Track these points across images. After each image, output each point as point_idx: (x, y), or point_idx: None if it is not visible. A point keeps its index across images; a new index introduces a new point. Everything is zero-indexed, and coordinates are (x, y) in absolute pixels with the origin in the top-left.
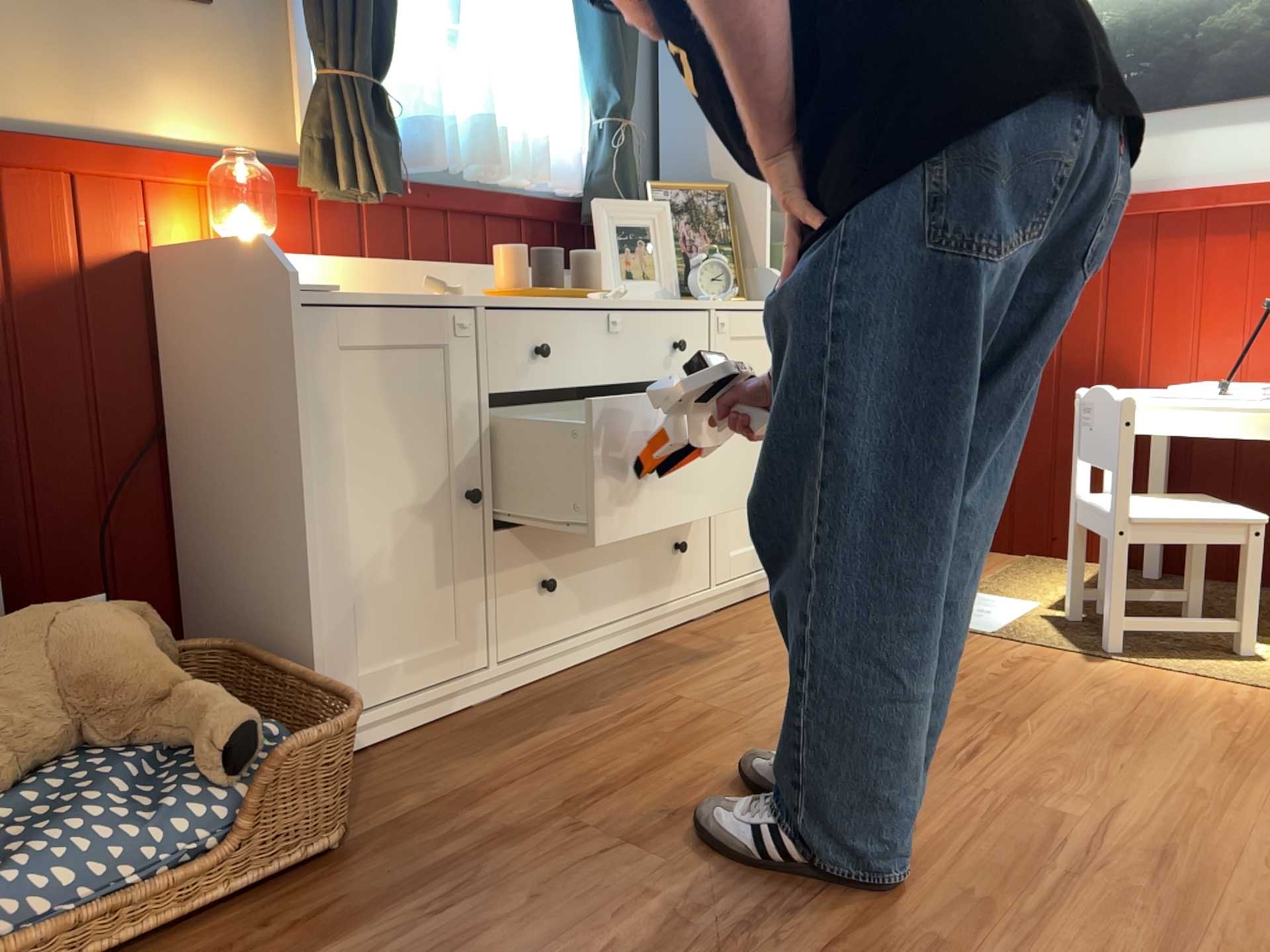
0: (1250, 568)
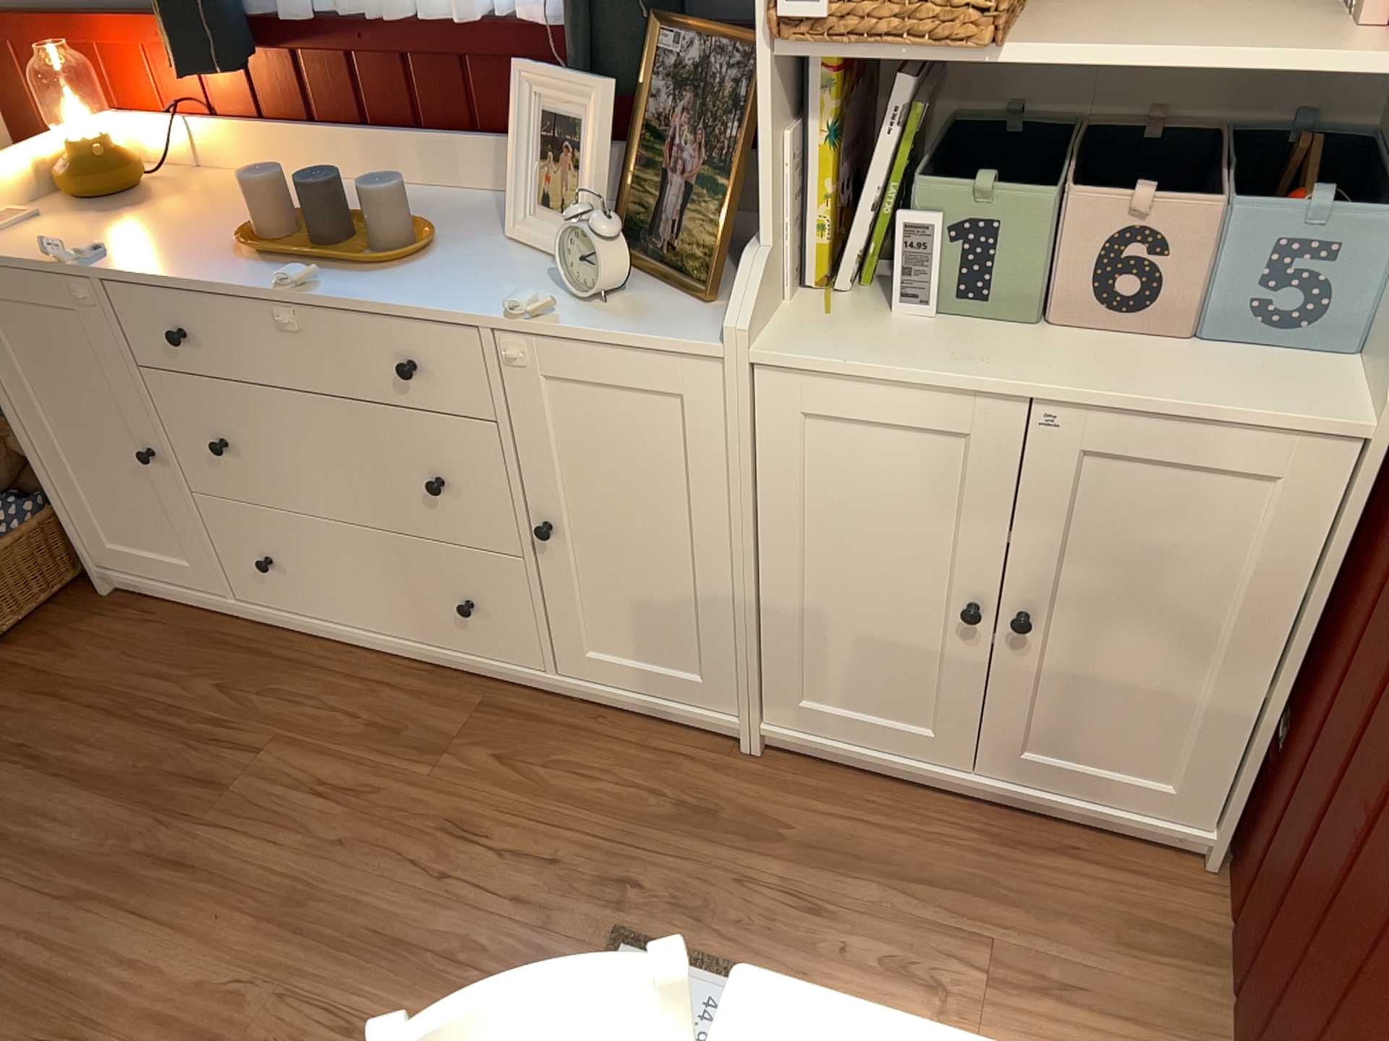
0: None
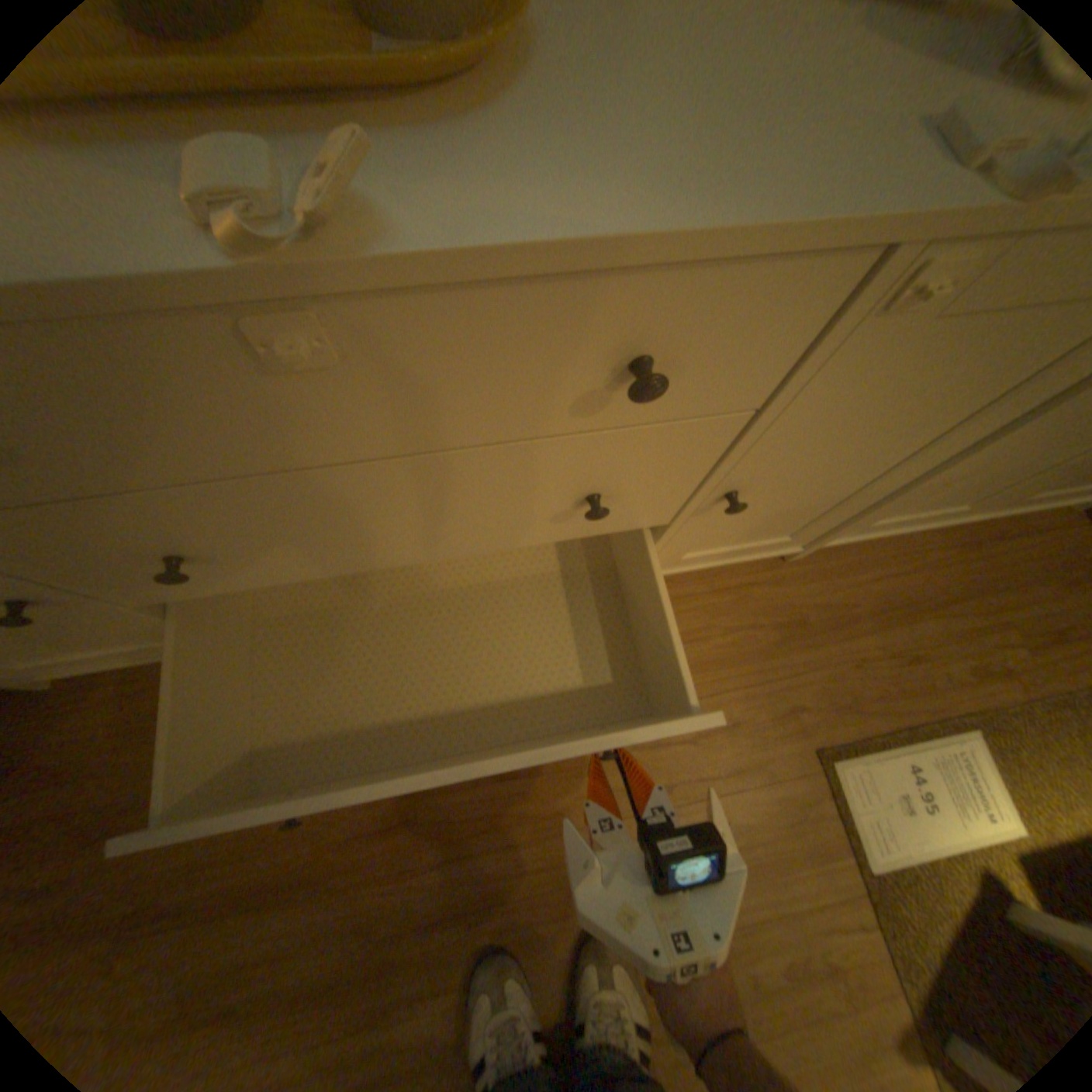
0: None
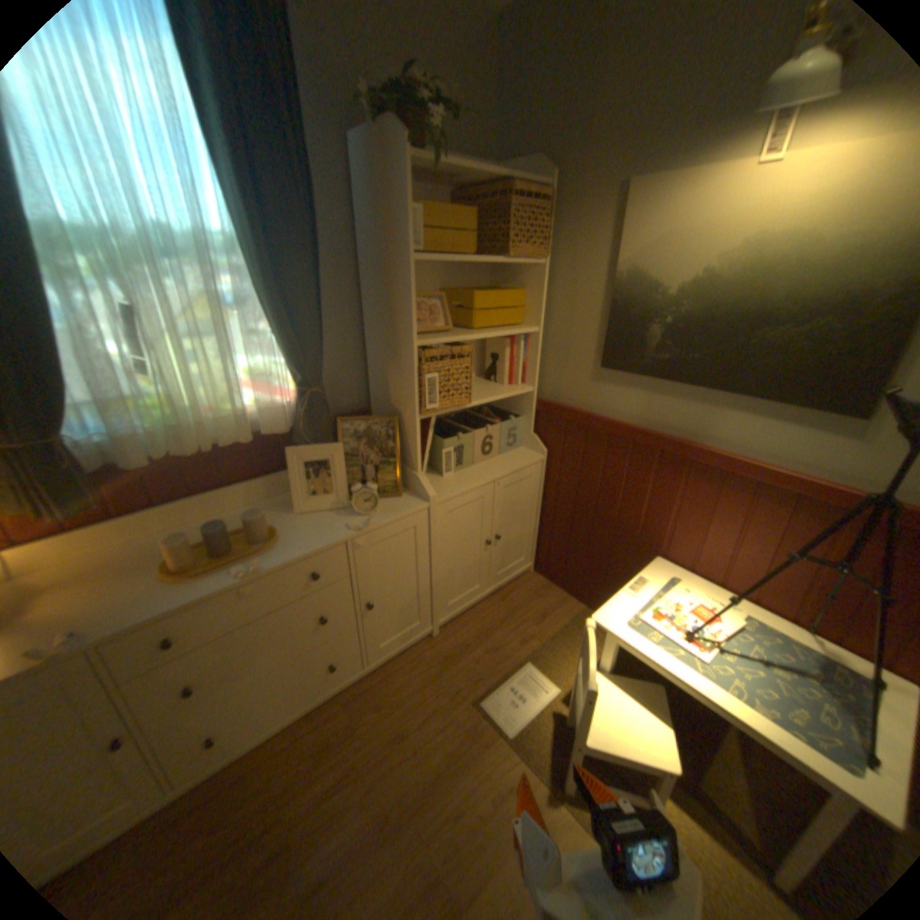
0: (663, 790)
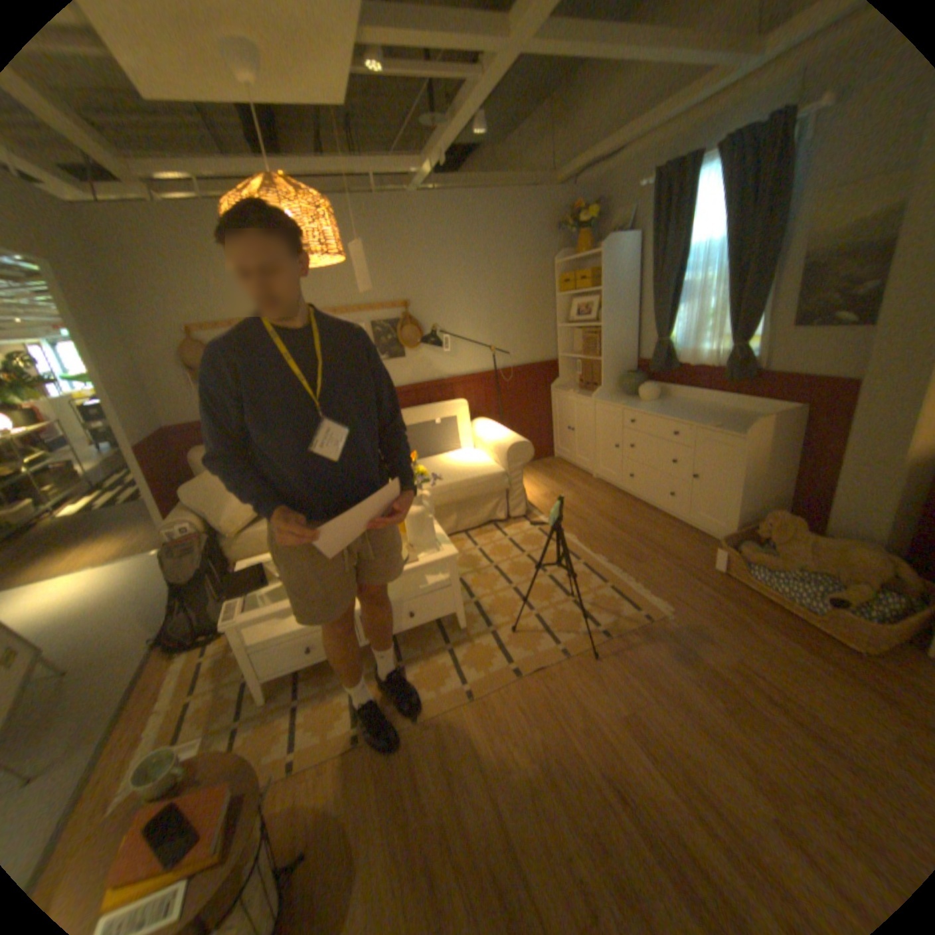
0: None
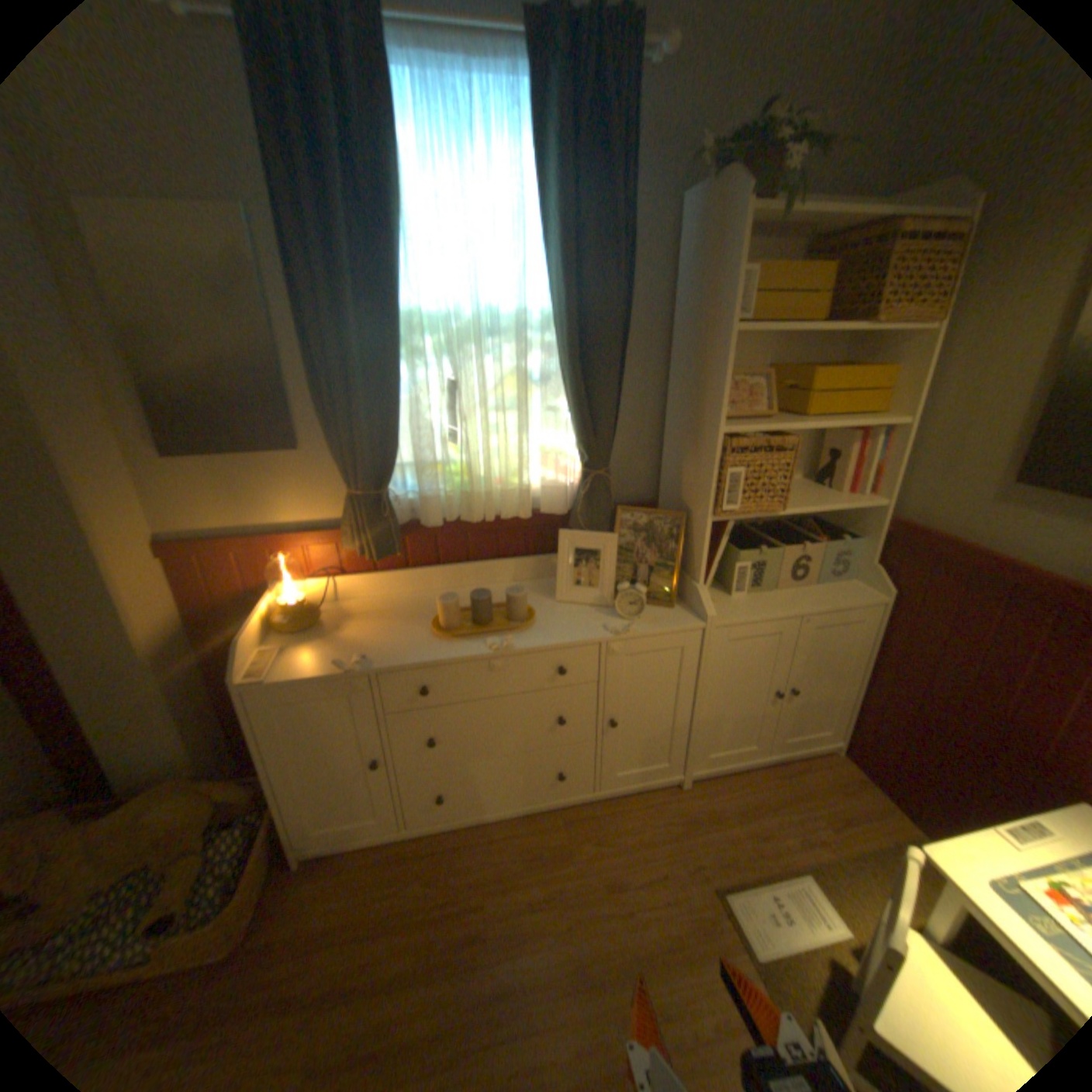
0: None
